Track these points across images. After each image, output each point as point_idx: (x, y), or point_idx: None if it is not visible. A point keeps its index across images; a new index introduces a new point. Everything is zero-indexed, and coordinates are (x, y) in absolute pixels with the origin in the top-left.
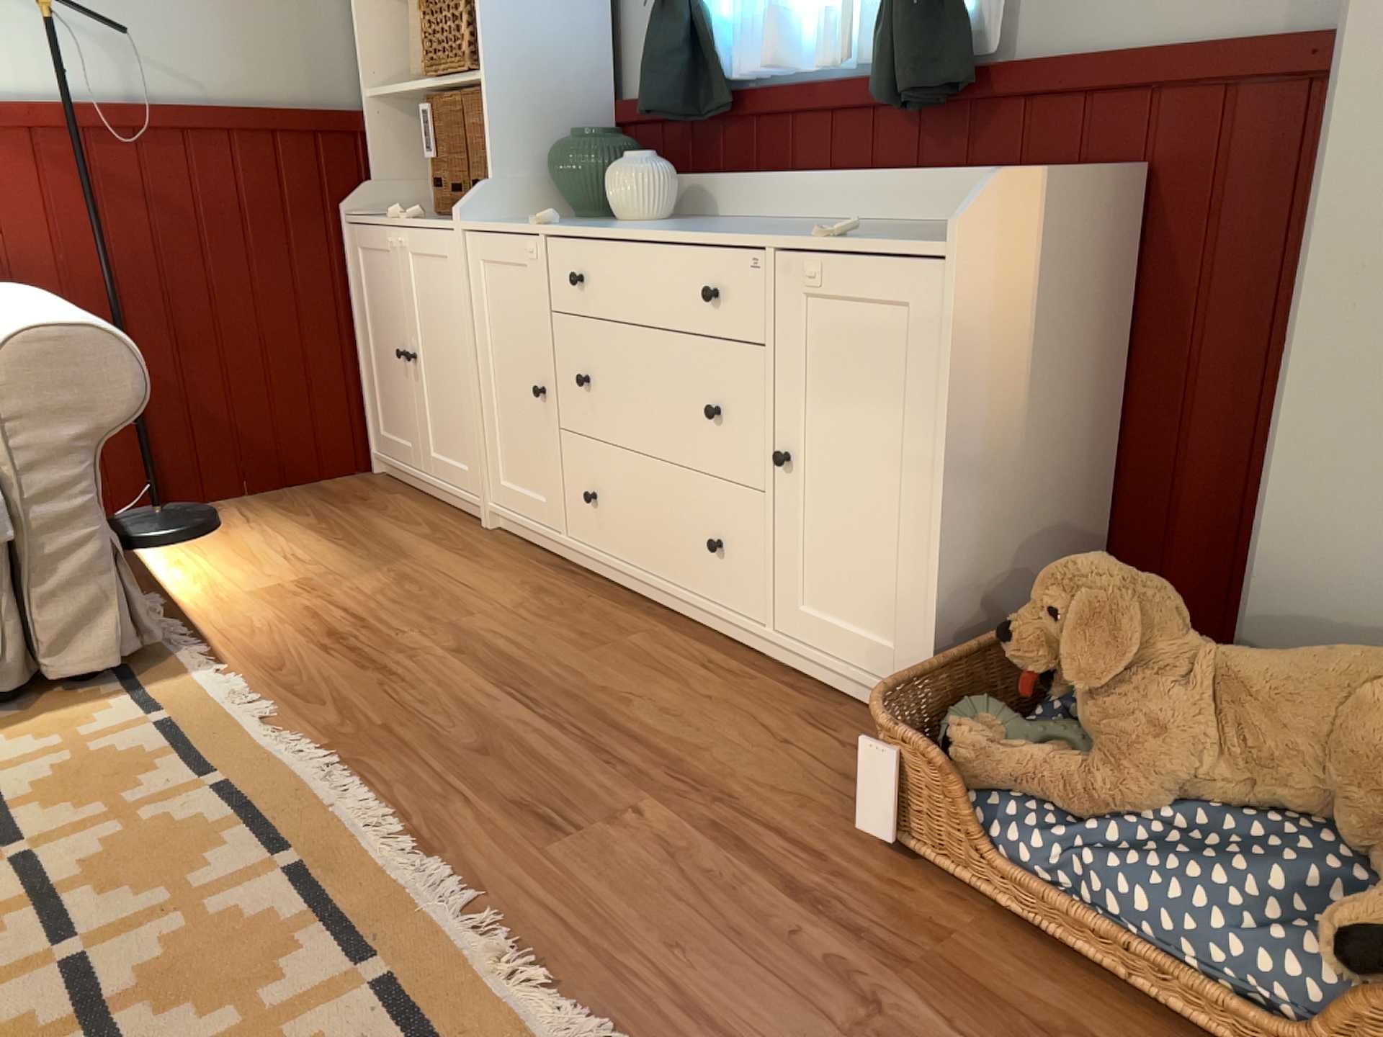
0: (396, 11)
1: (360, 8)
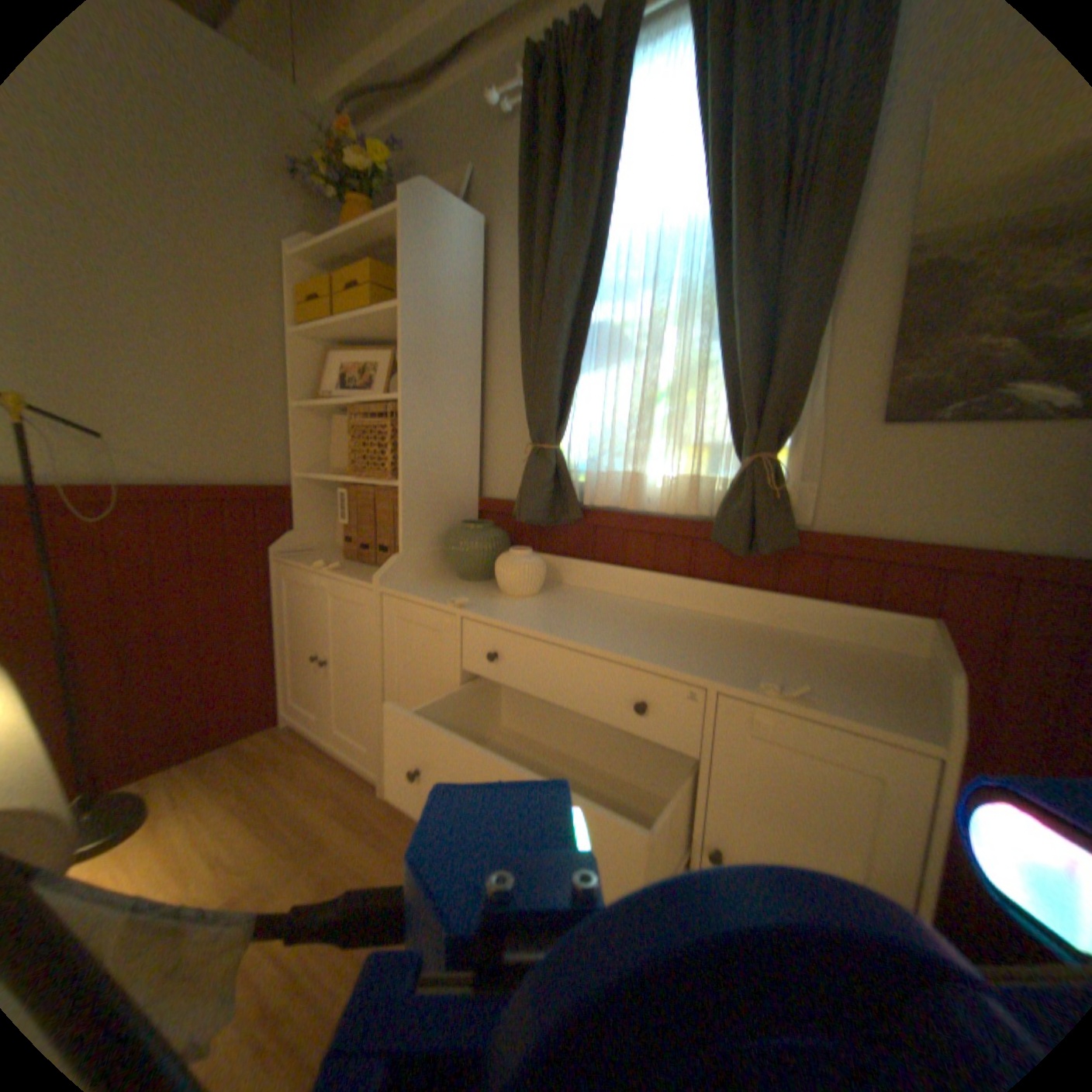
0: (320, 420)
1: (295, 417)
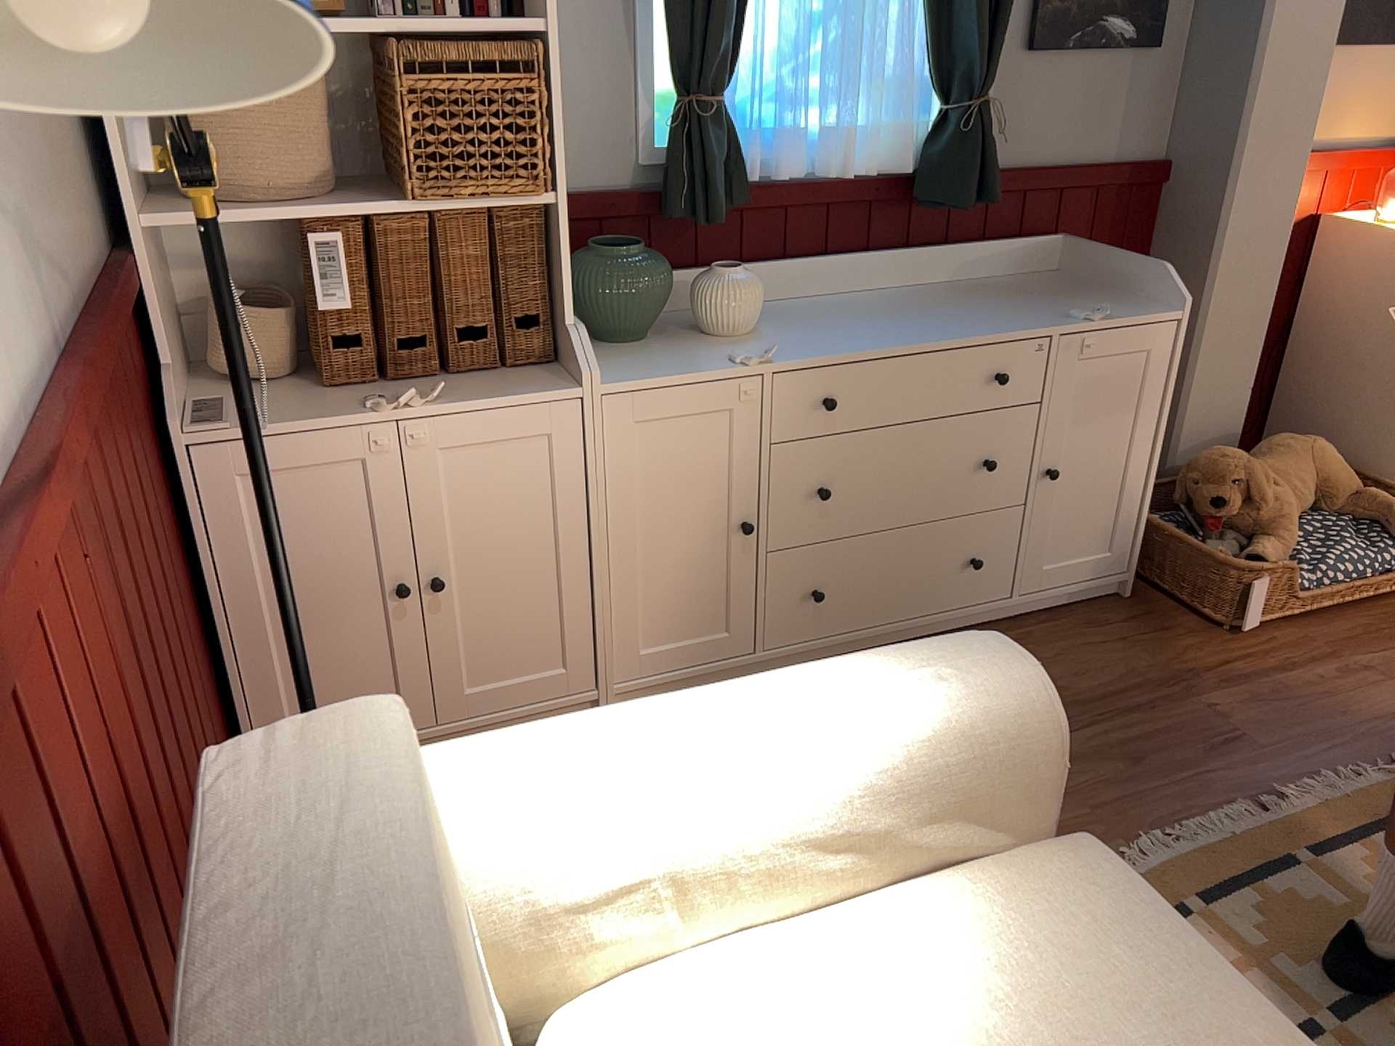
0: None
1: None
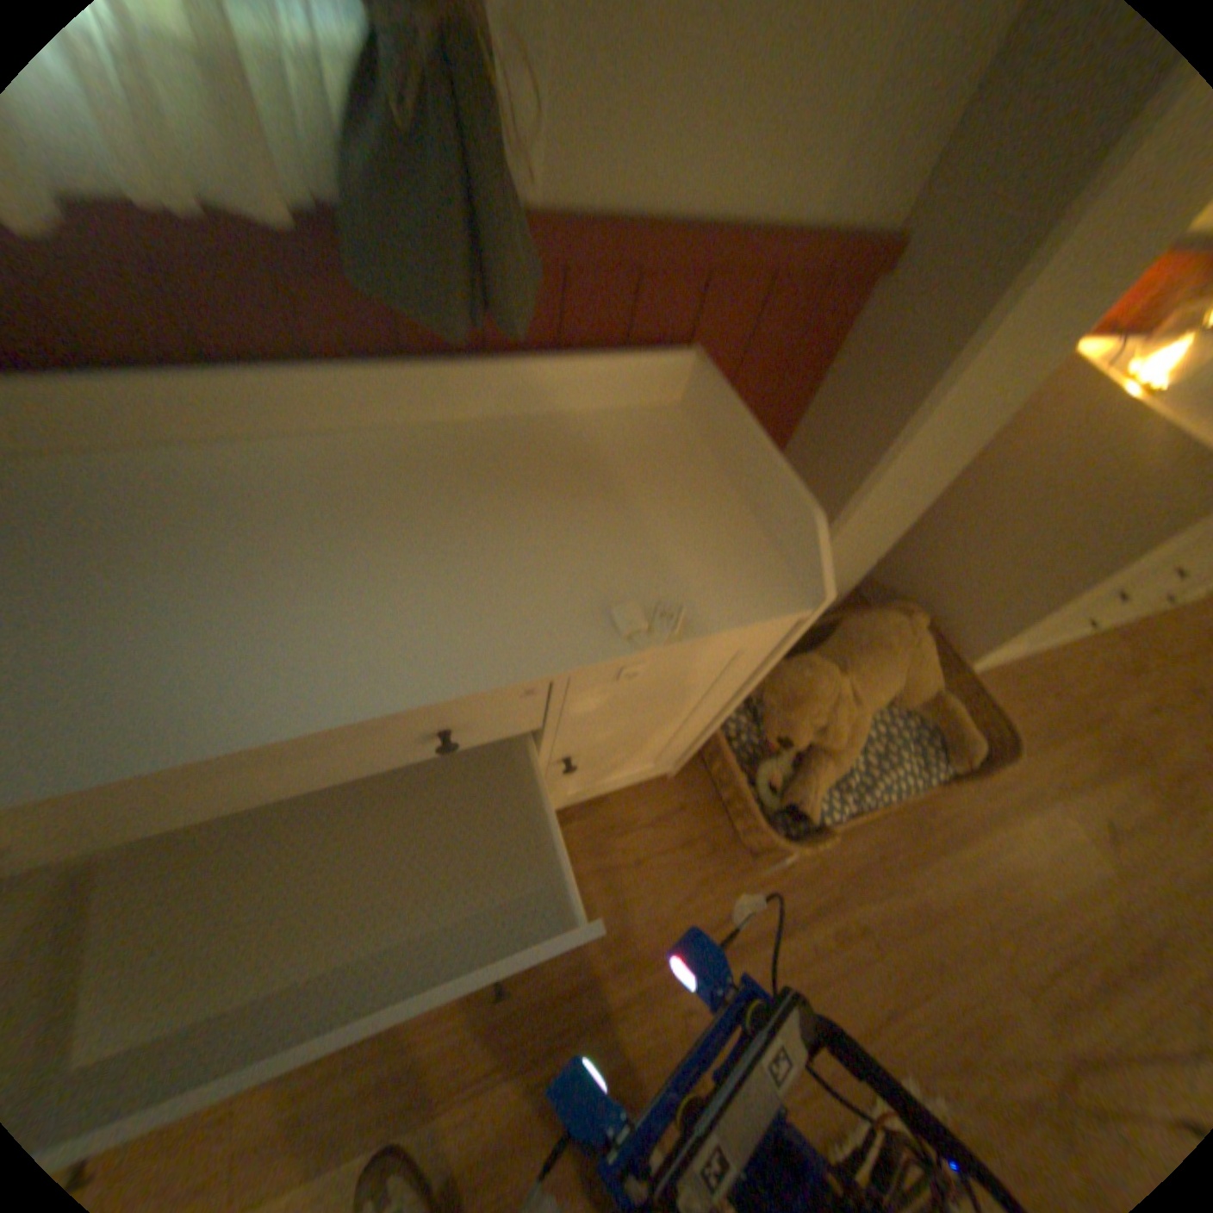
0: None
1: None
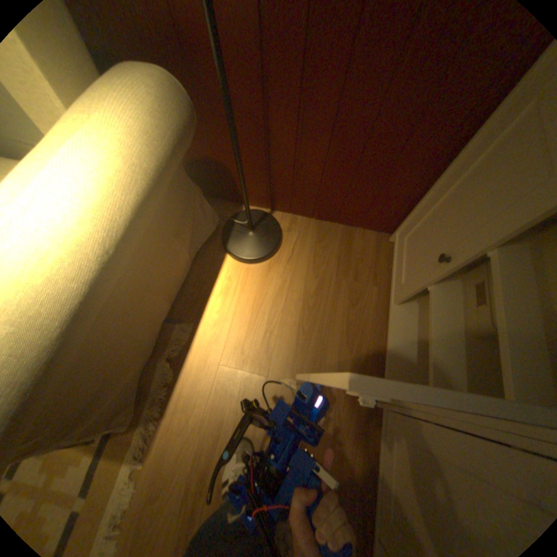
0: None
1: None
